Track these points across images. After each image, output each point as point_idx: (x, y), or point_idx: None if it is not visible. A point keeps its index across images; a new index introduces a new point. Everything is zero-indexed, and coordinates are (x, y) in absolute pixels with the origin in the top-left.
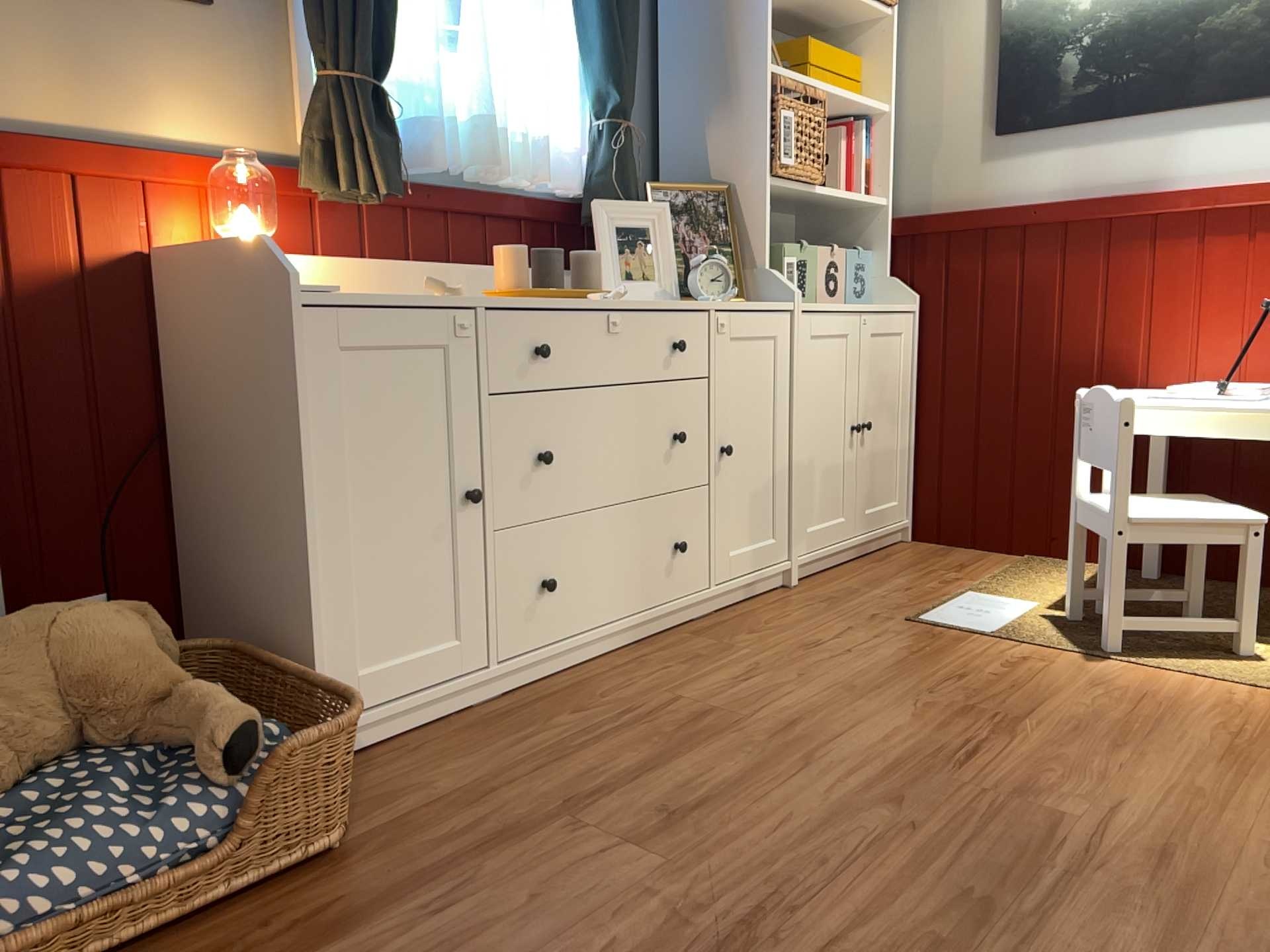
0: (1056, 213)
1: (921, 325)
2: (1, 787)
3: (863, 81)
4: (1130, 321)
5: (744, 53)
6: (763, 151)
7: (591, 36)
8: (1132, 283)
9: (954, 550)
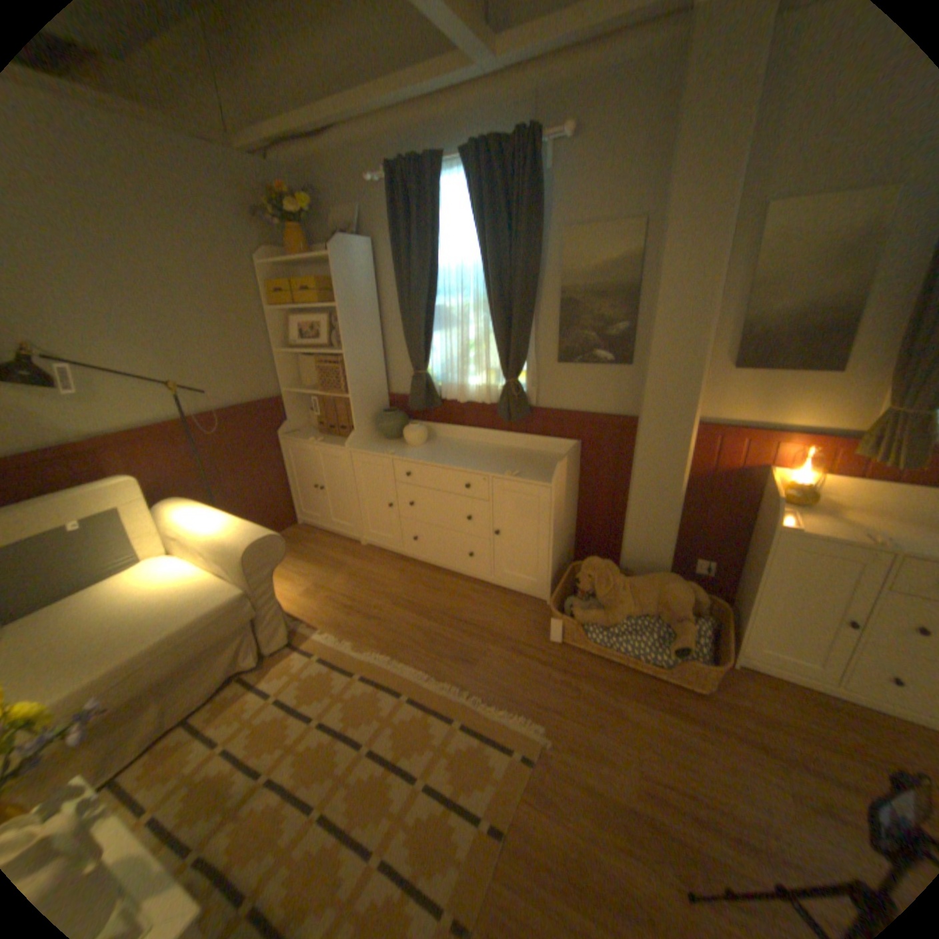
0: None
1: None
2: (635, 617)
3: None
4: None
5: None
6: None
7: None
8: None
9: None
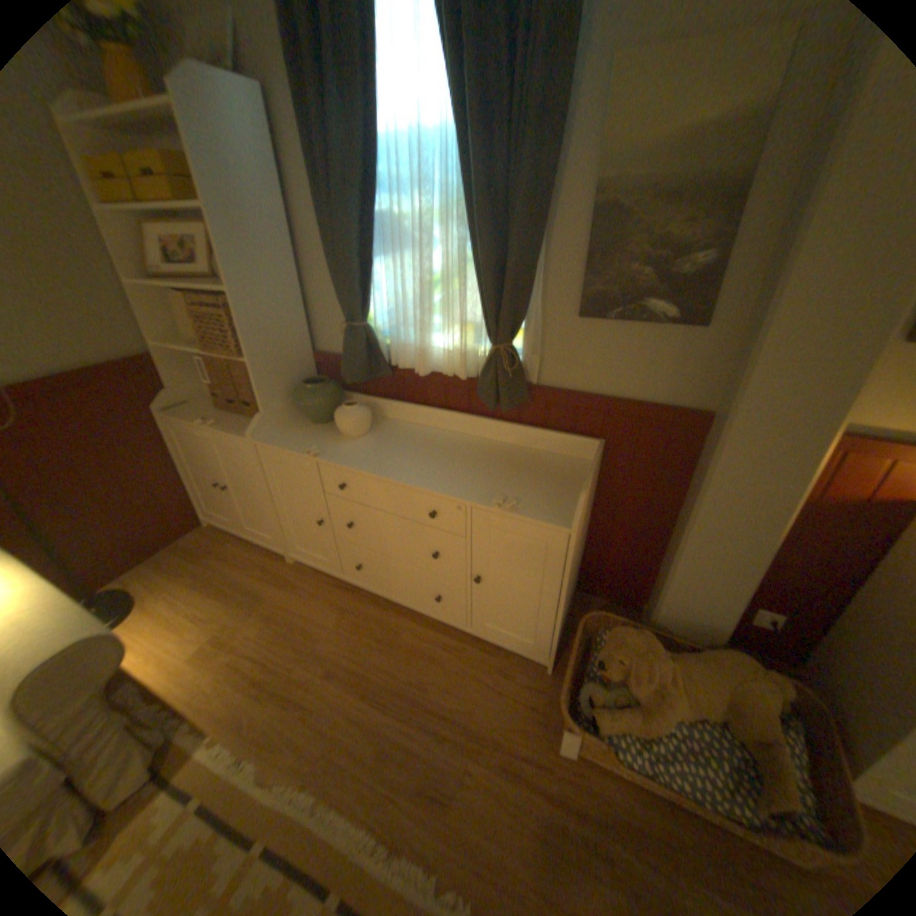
0: None
1: None
2: (690, 725)
3: None
4: None
5: None
6: None
7: None
8: None
9: None
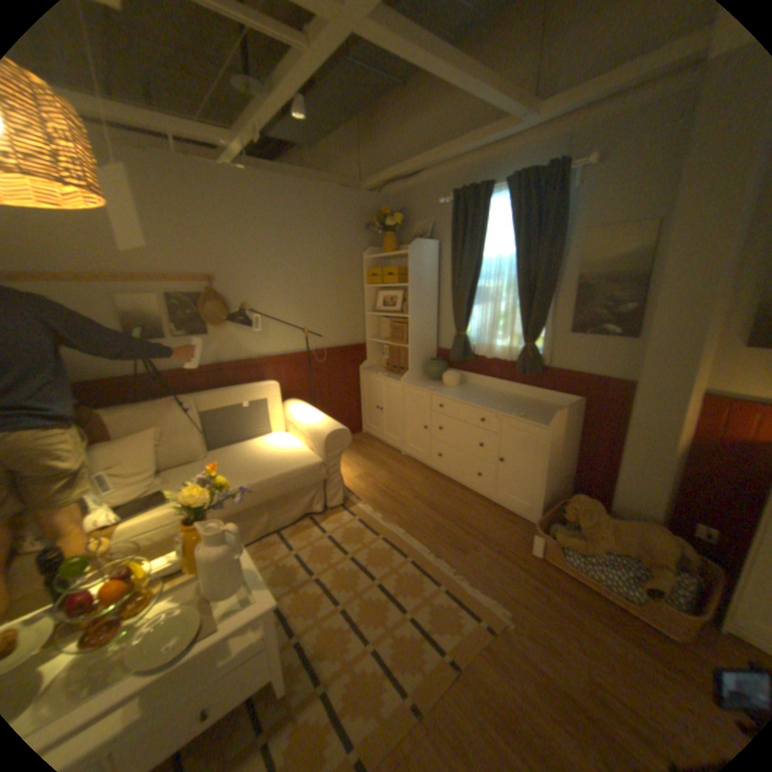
0: None
1: None
2: (615, 555)
3: None
4: None
5: None
6: None
7: None
8: None
9: None
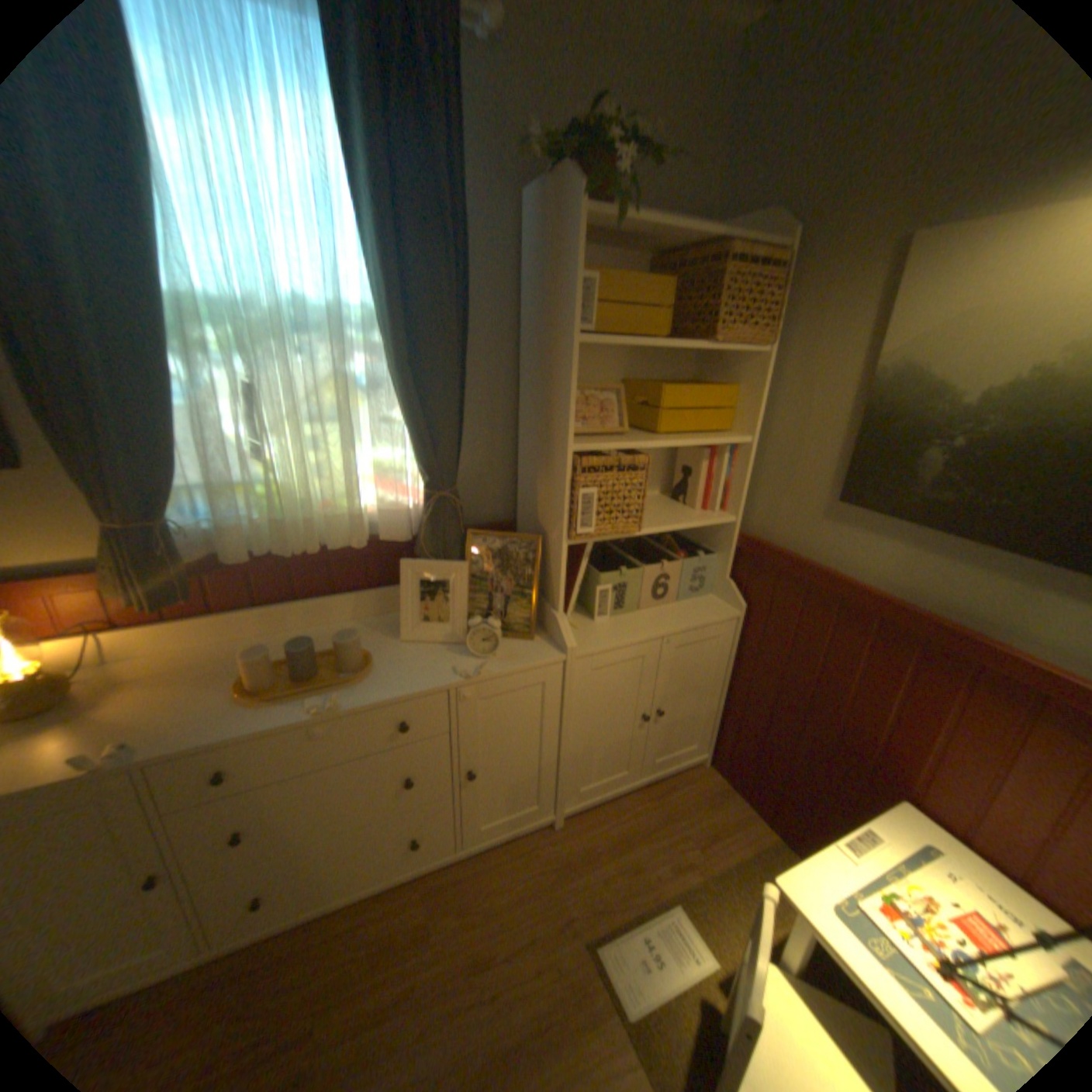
0: (878, 607)
1: (746, 628)
2: None
3: (738, 407)
4: (926, 744)
5: (557, 429)
6: (563, 521)
7: (406, 423)
8: (940, 713)
9: (731, 803)
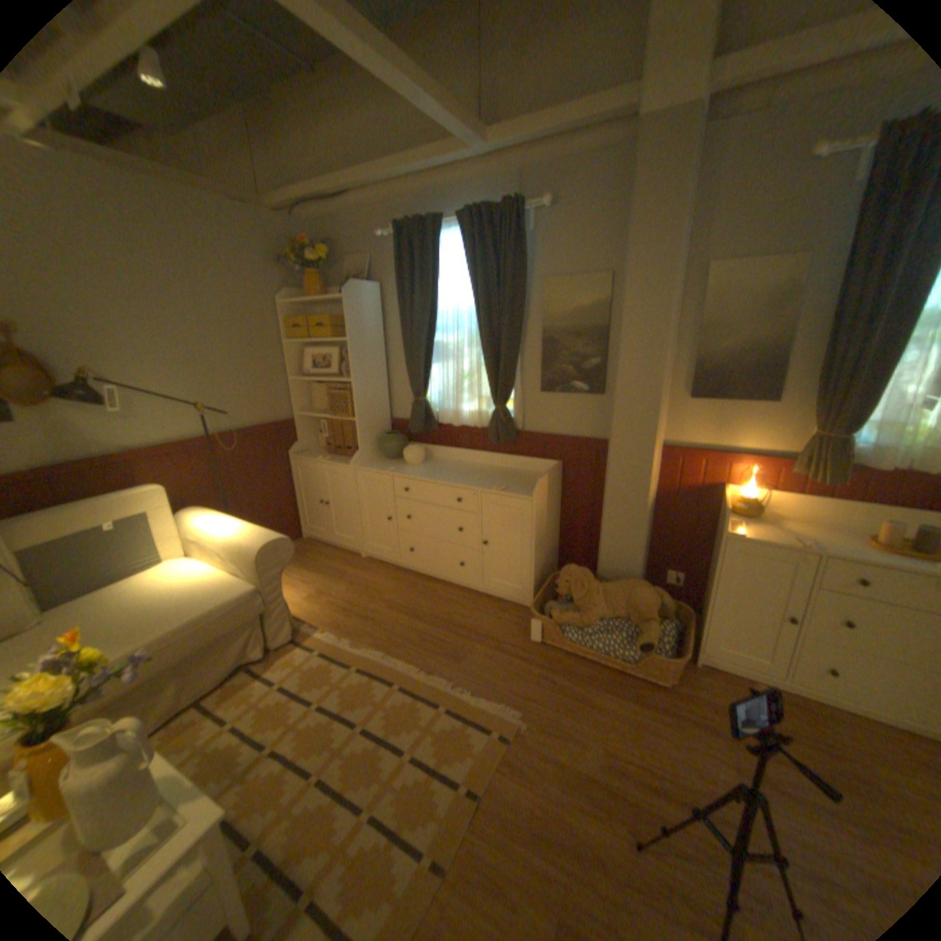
0: None
1: None
2: (607, 619)
3: None
4: None
5: None
6: None
7: None
8: None
9: None
